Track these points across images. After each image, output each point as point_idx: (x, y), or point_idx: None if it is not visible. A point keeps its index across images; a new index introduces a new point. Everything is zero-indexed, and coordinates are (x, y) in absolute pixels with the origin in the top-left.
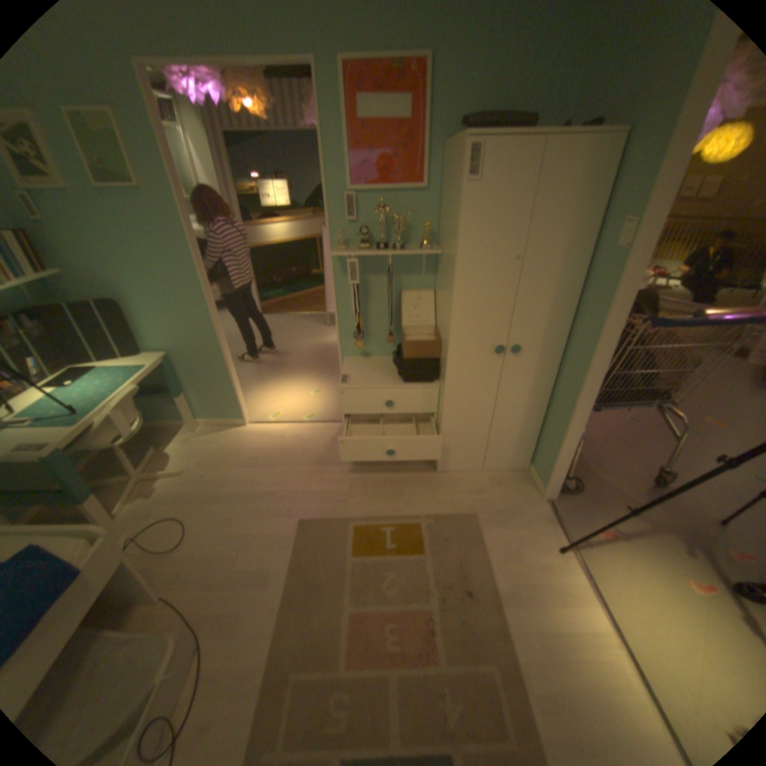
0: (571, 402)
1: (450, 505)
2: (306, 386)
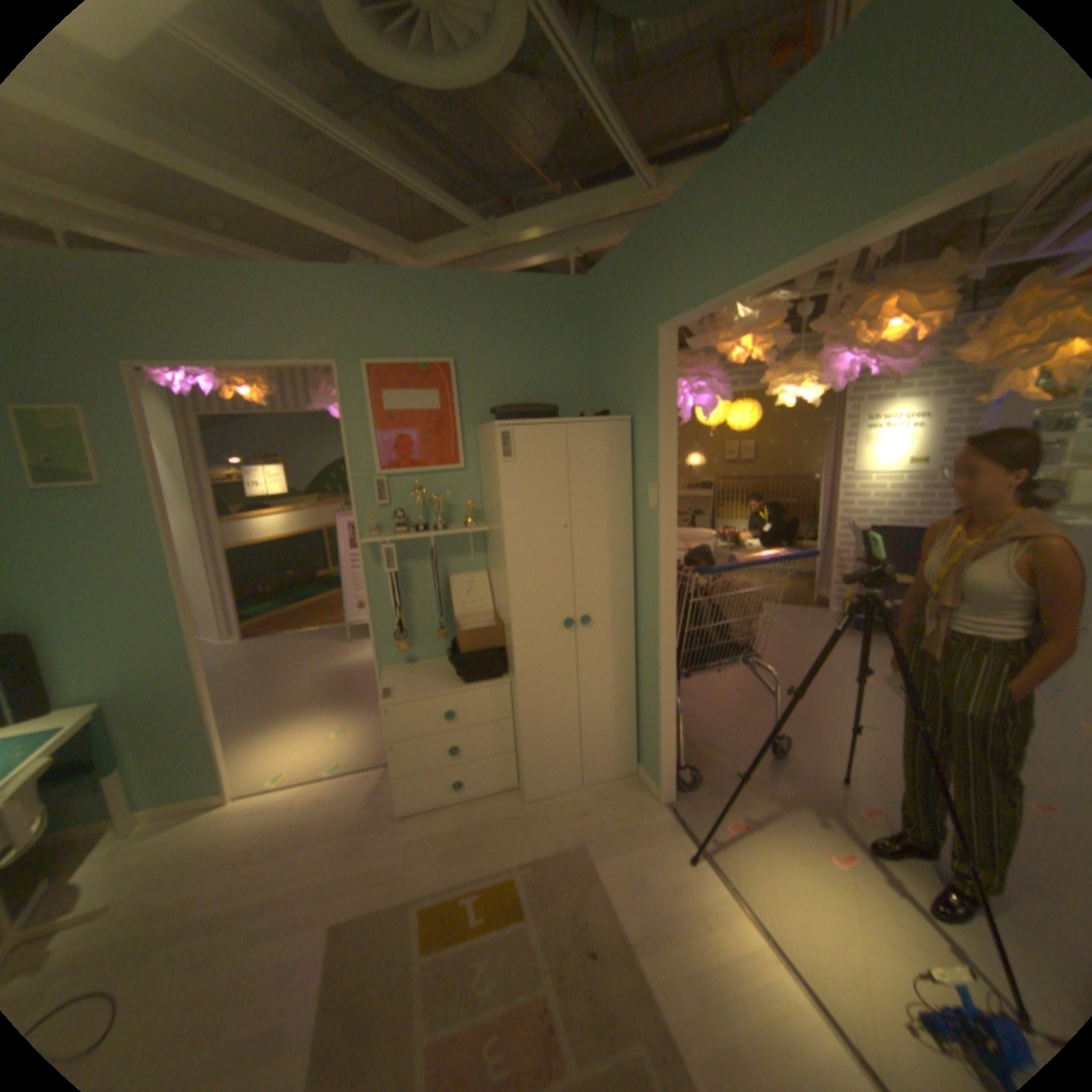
0: (655, 669)
1: (549, 843)
2: (322, 727)
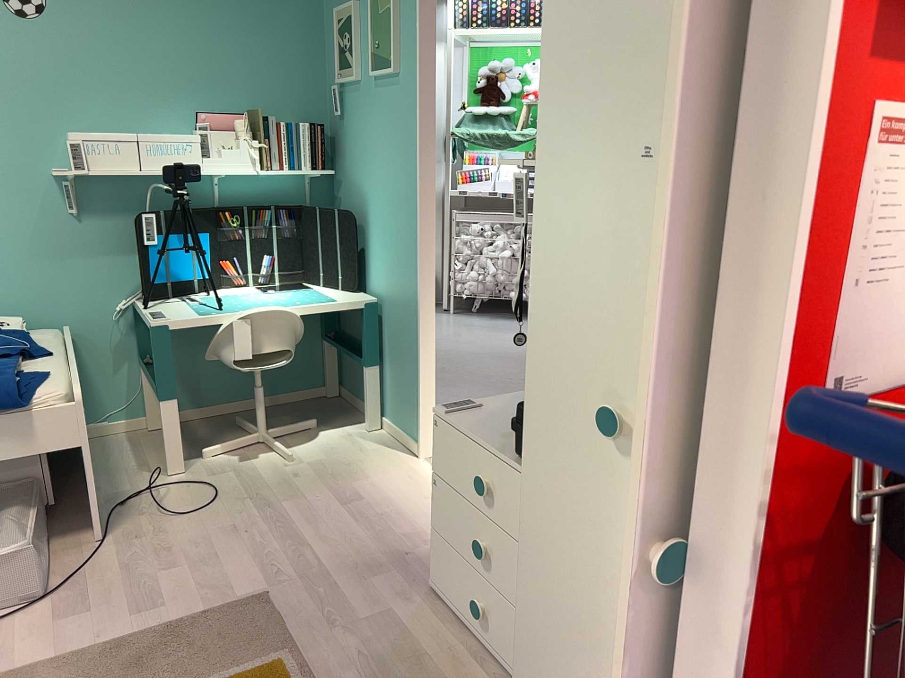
0: None
1: None
2: None
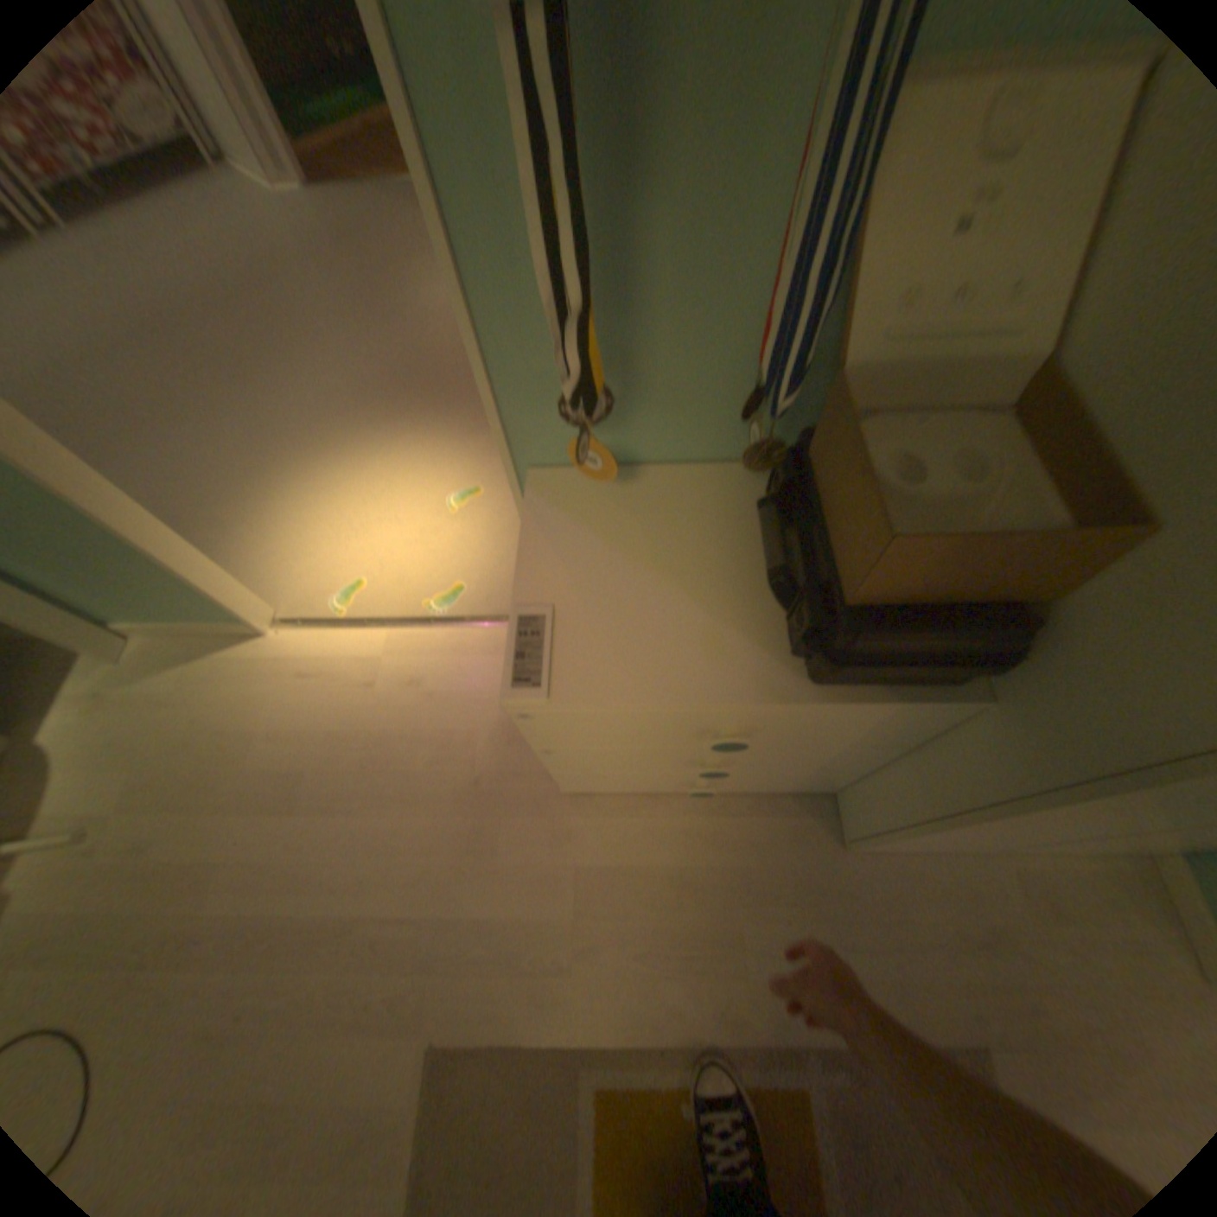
0: None
1: (900, 1003)
2: (434, 466)
